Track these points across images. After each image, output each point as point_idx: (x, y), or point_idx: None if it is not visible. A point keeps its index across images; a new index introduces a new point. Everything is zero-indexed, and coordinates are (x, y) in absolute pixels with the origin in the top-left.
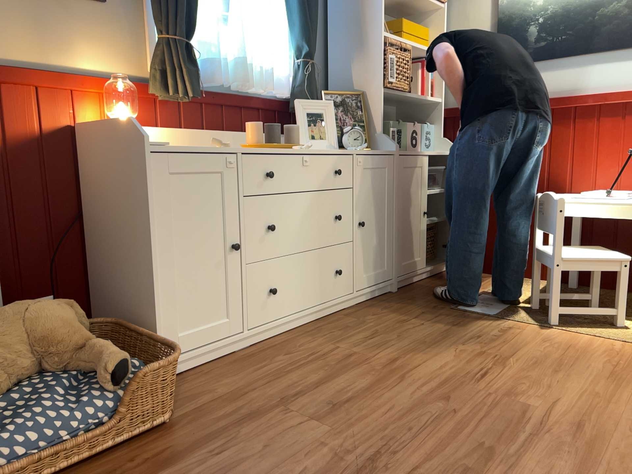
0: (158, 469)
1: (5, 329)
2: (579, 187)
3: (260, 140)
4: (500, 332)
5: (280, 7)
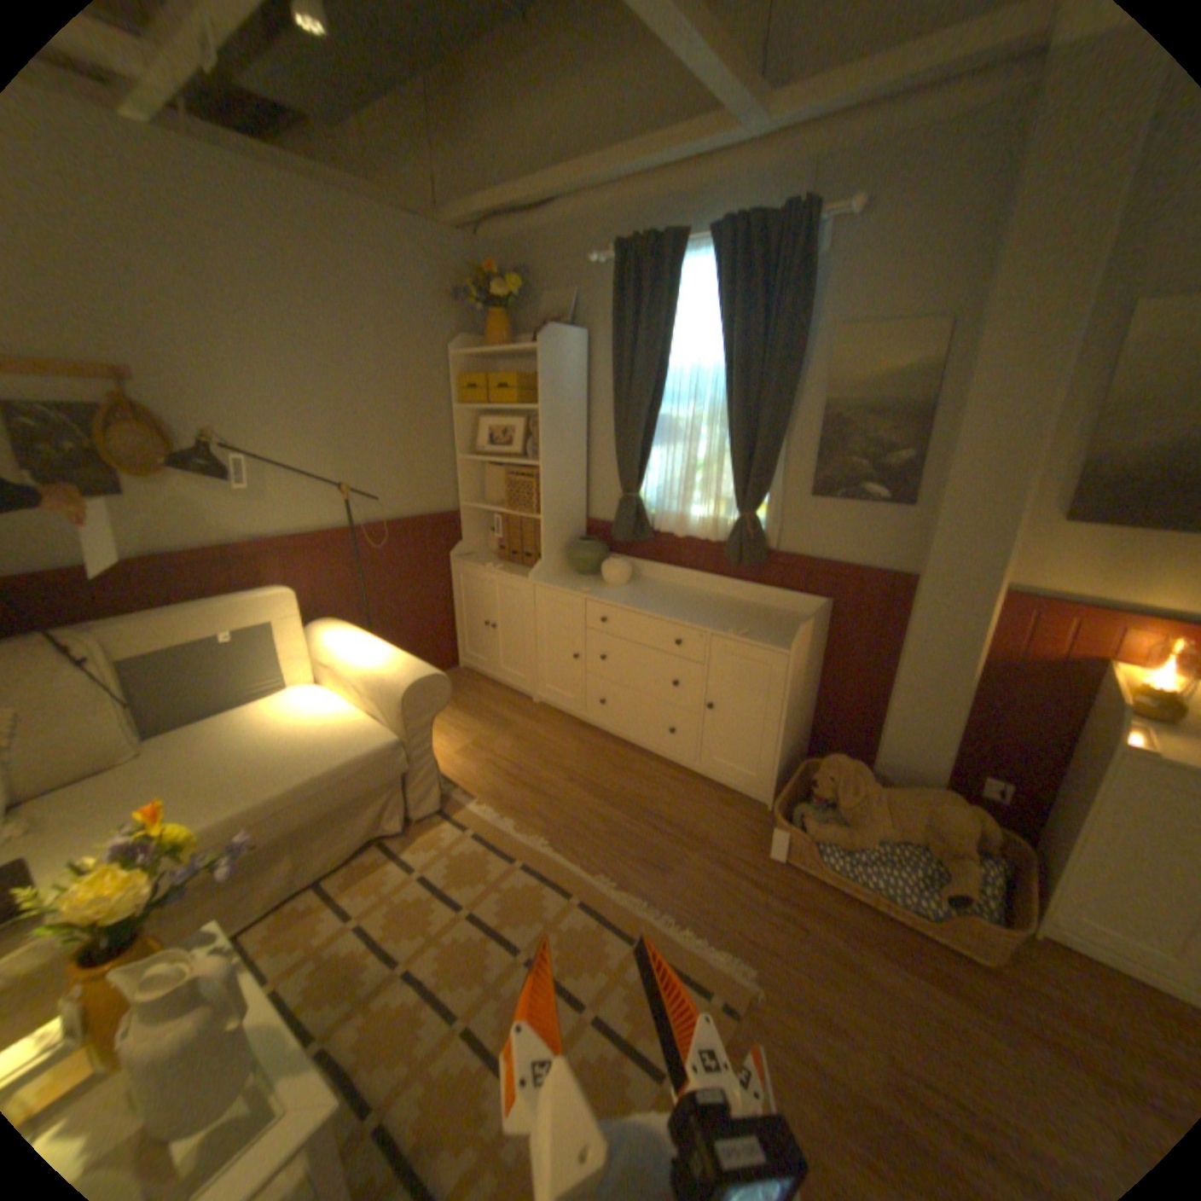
0: (941, 986)
1: (920, 808)
2: None
3: None
4: None
5: None
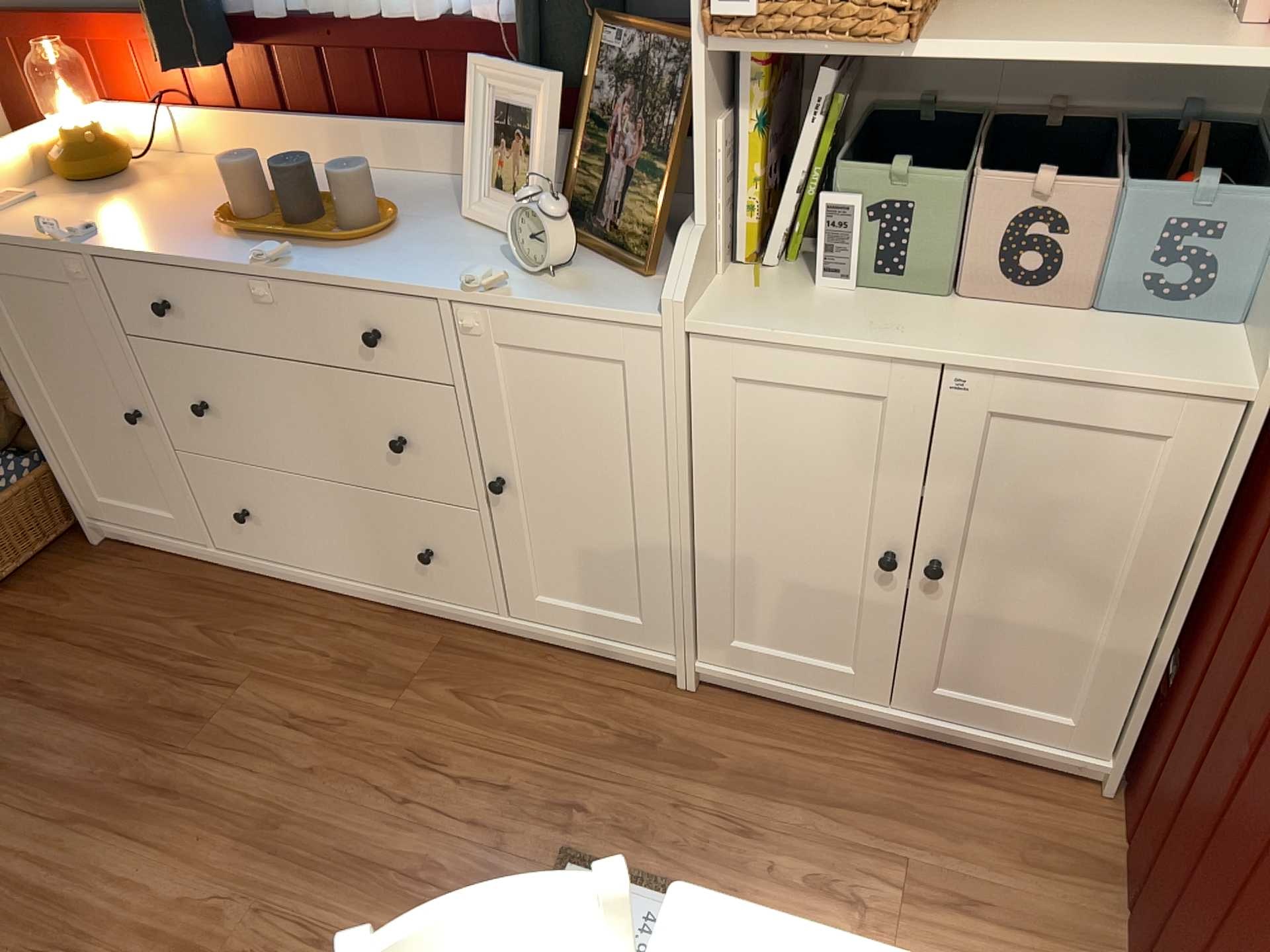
0: None
1: None
2: None
3: (253, 209)
4: None
5: None
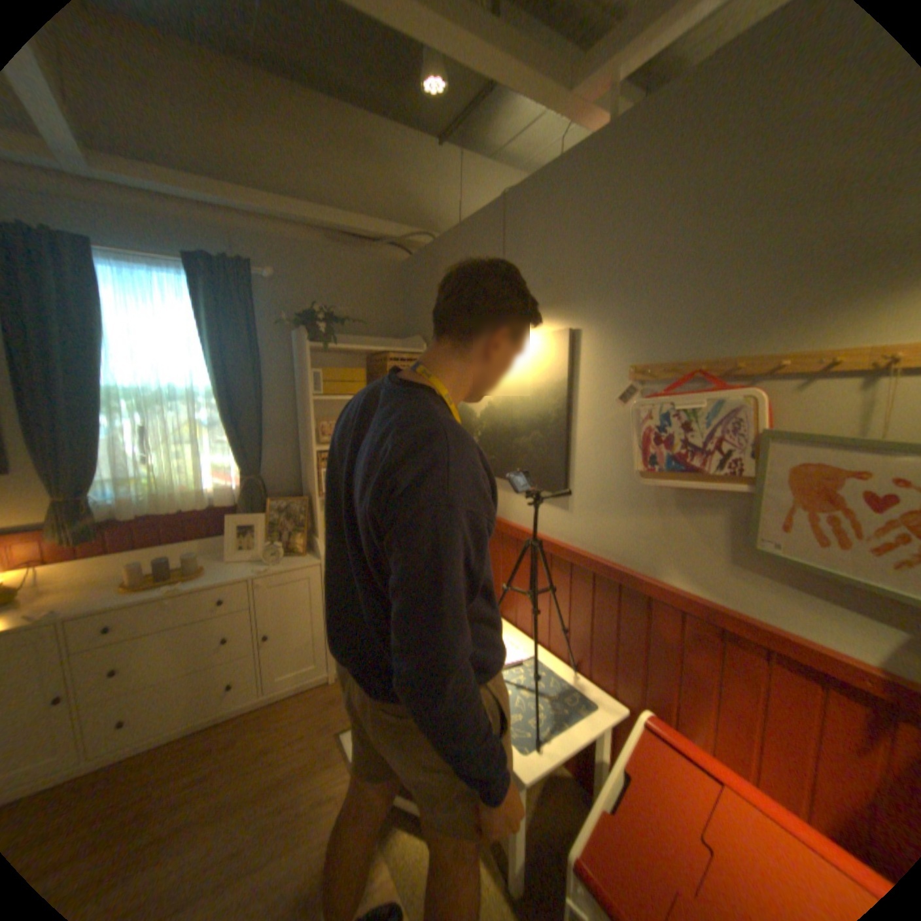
0: None
1: None
2: (507, 615)
3: (136, 583)
4: (310, 809)
5: (220, 433)
